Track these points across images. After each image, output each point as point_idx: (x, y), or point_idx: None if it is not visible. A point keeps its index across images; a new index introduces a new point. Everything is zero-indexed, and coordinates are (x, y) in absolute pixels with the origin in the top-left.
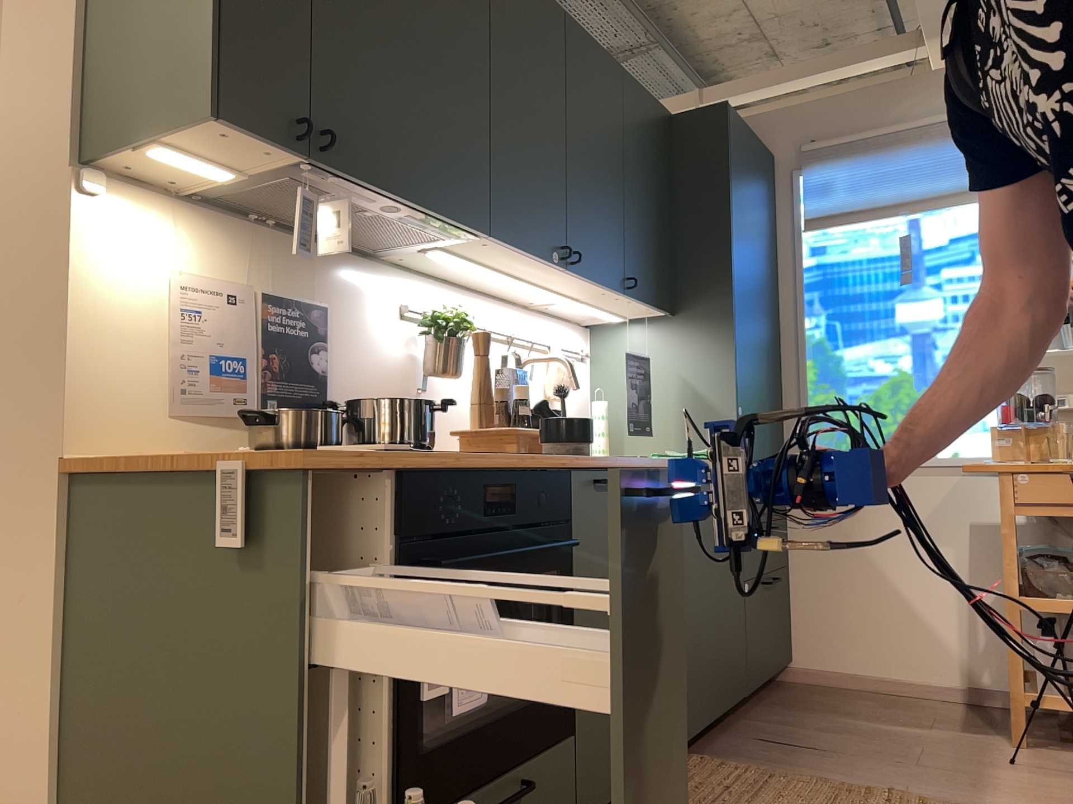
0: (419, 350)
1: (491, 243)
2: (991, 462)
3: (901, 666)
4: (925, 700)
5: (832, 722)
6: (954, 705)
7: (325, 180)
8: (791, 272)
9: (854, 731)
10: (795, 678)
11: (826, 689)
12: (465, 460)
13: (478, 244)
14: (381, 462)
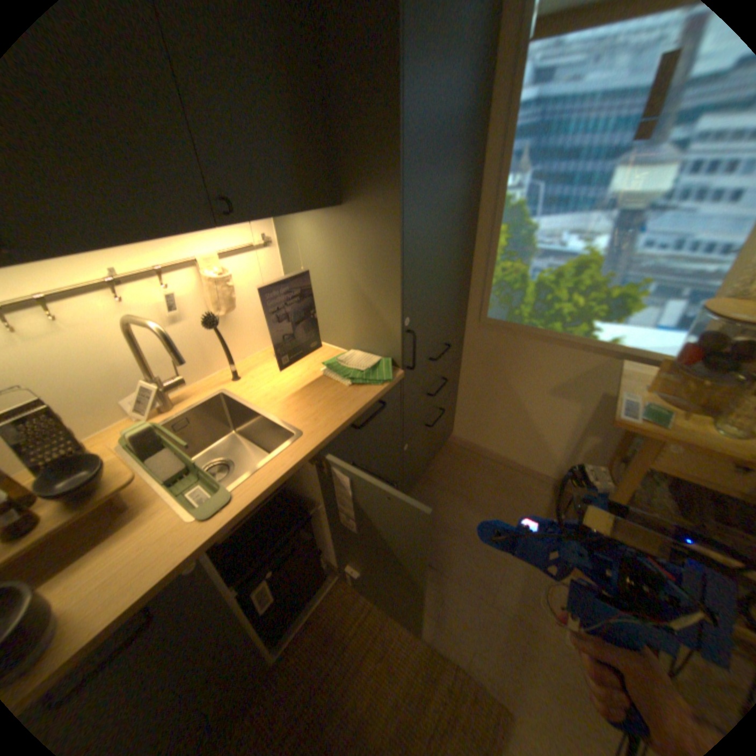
0: None
1: None
2: (649, 413)
3: (518, 456)
4: (527, 480)
5: (455, 517)
6: (544, 491)
7: None
8: (504, 107)
9: (465, 536)
10: (451, 441)
11: (467, 457)
12: None
13: None
14: None
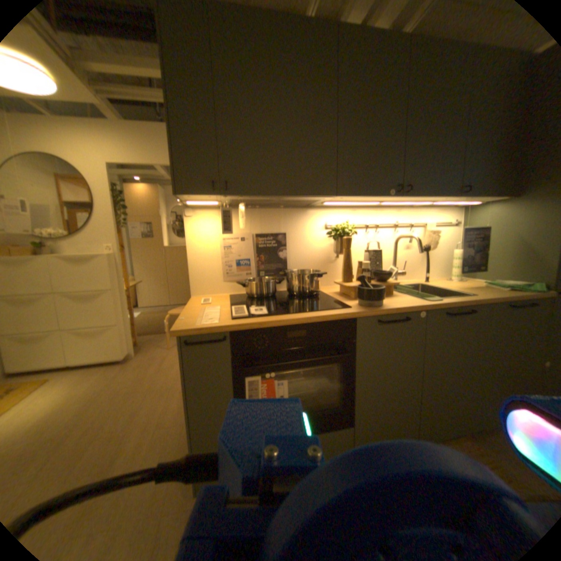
0: (333, 241)
1: (344, 196)
2: None
3: None
4: None
5: None
6: None
7: (238, 197)
8: None
9: None
10: None
11: None
12: (275, 320)
13: (339, 197)
14: (214, 330)
